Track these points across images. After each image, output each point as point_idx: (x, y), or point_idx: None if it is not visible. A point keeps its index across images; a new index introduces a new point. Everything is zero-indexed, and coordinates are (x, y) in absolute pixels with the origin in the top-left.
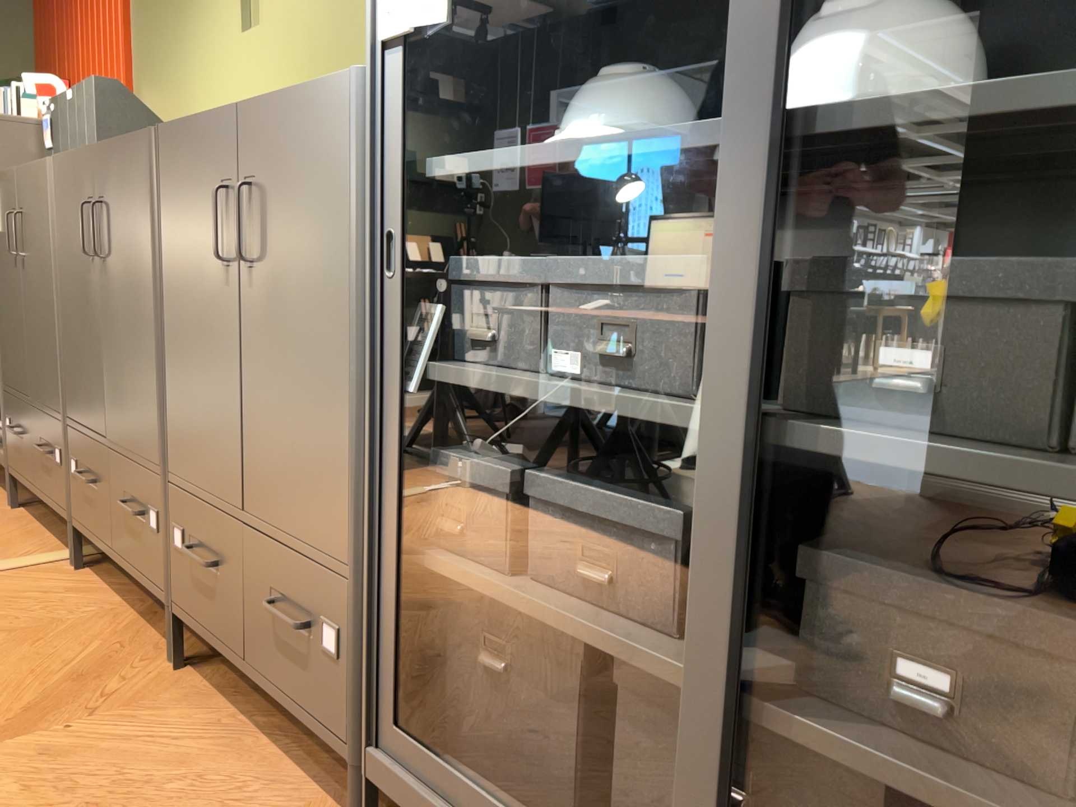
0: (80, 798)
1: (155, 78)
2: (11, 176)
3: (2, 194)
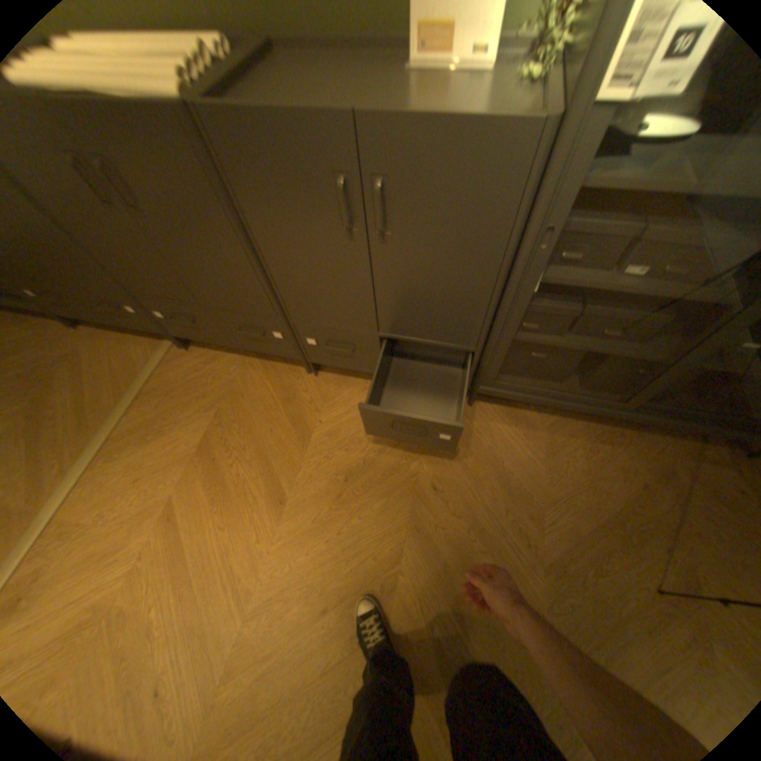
0: (363, 439)
1: None
2: None
3: None
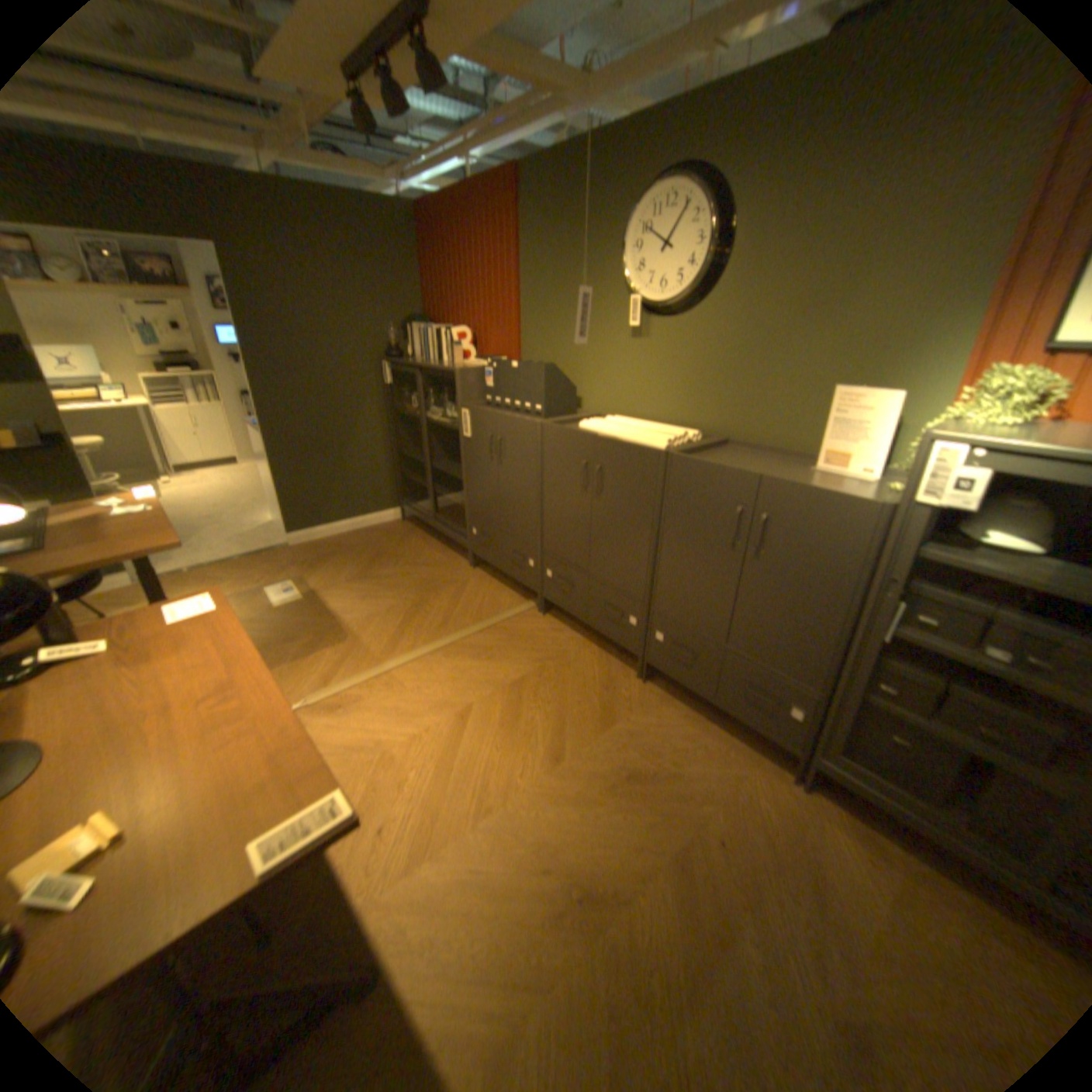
0: (664, 755)
1: (542, 337)
2: (490, 414)
3: (476, 418)
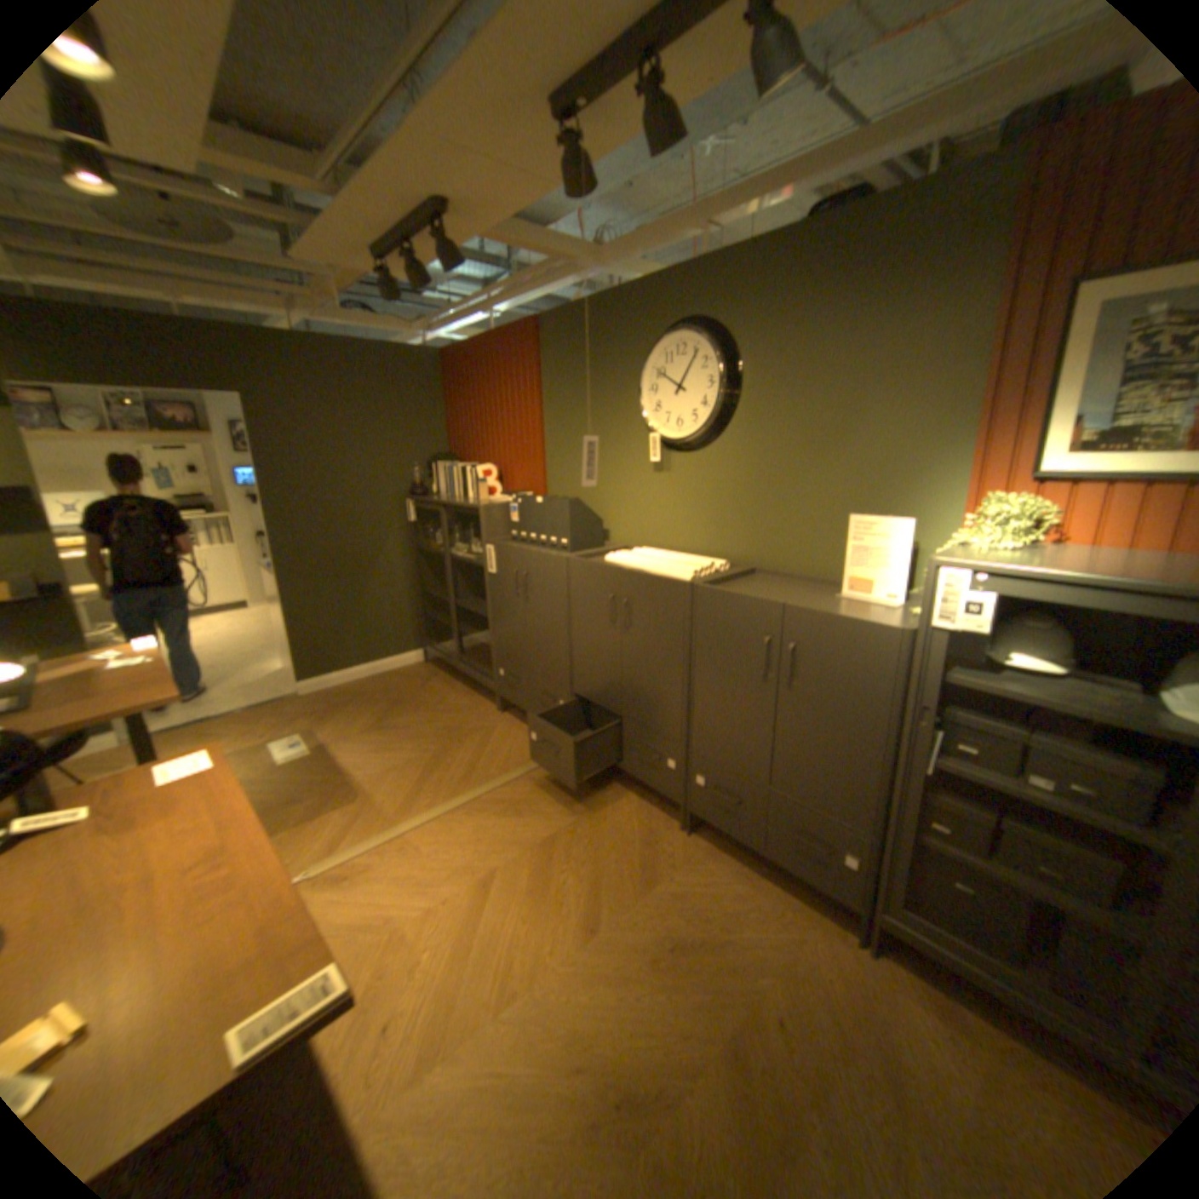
0: (712, 922)
1: (567, 474)
2: (514, 551)
3: (500, 555)
